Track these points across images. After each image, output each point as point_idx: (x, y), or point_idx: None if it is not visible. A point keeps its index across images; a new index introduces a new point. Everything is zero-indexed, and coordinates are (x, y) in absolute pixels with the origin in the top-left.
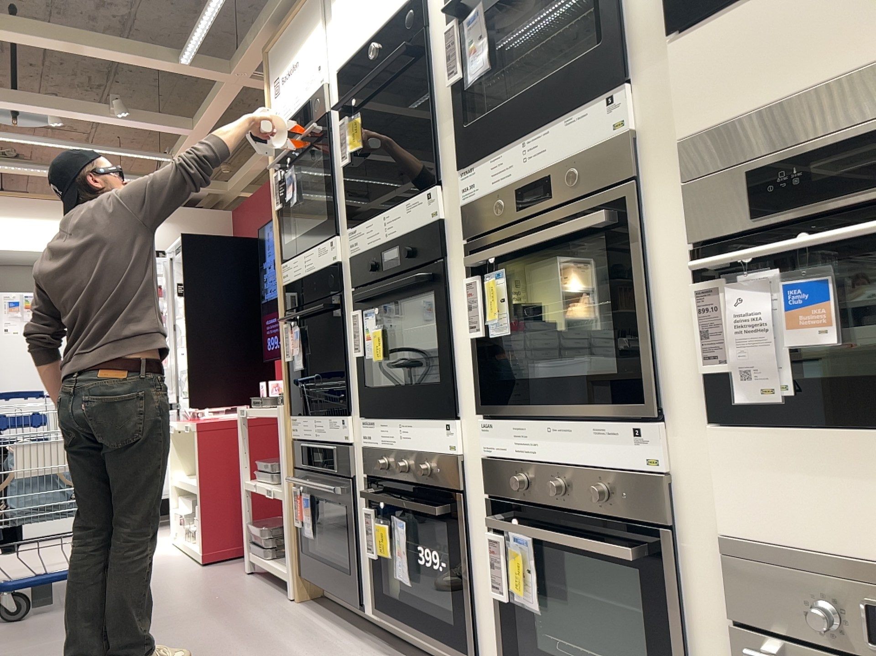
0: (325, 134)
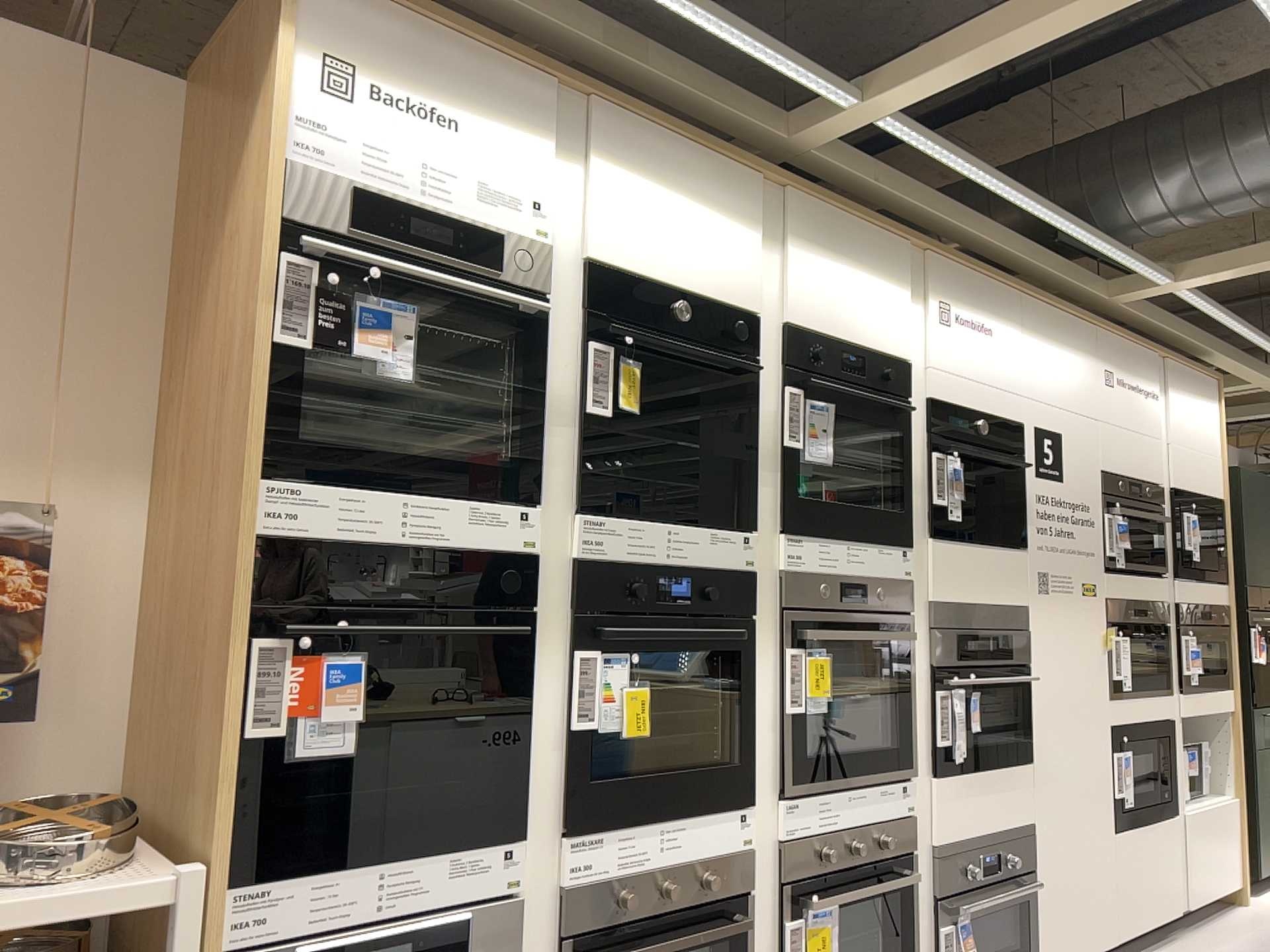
0: (542, 331)
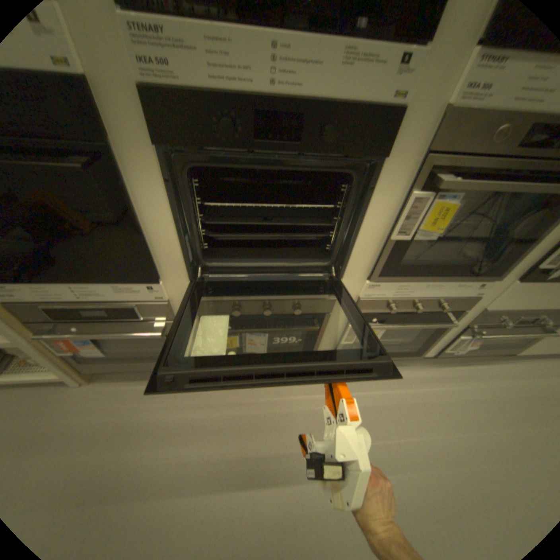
0: None
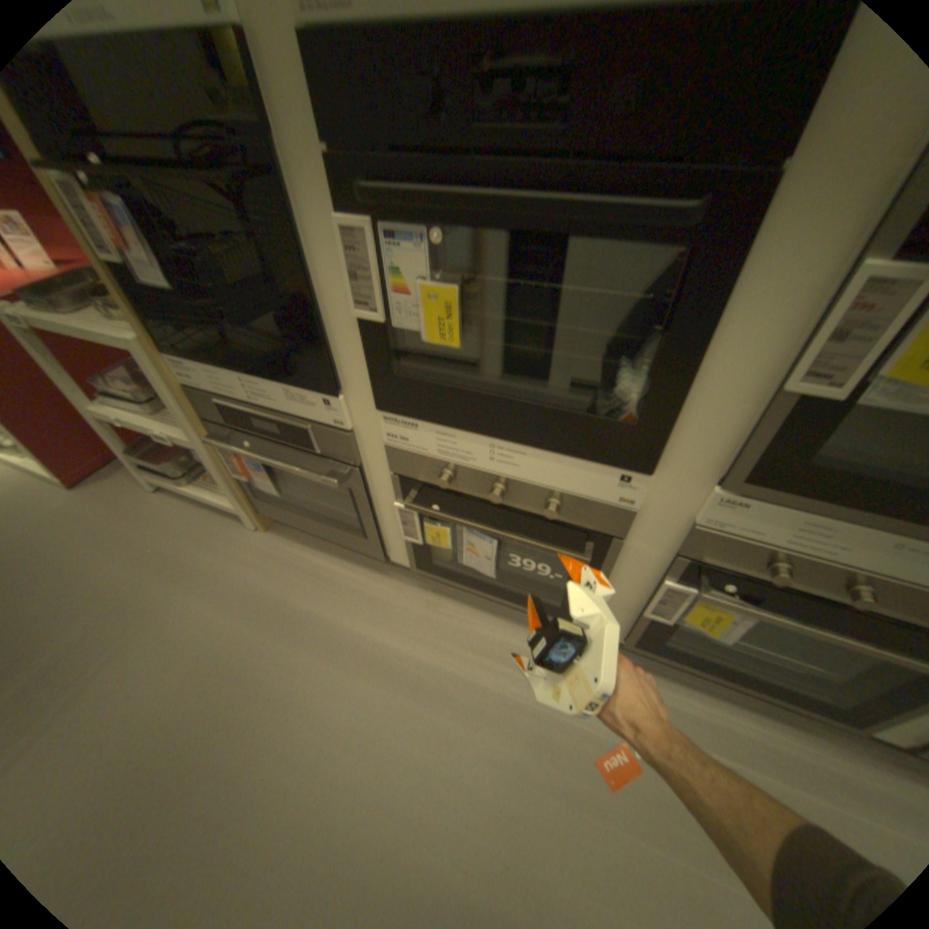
0: None
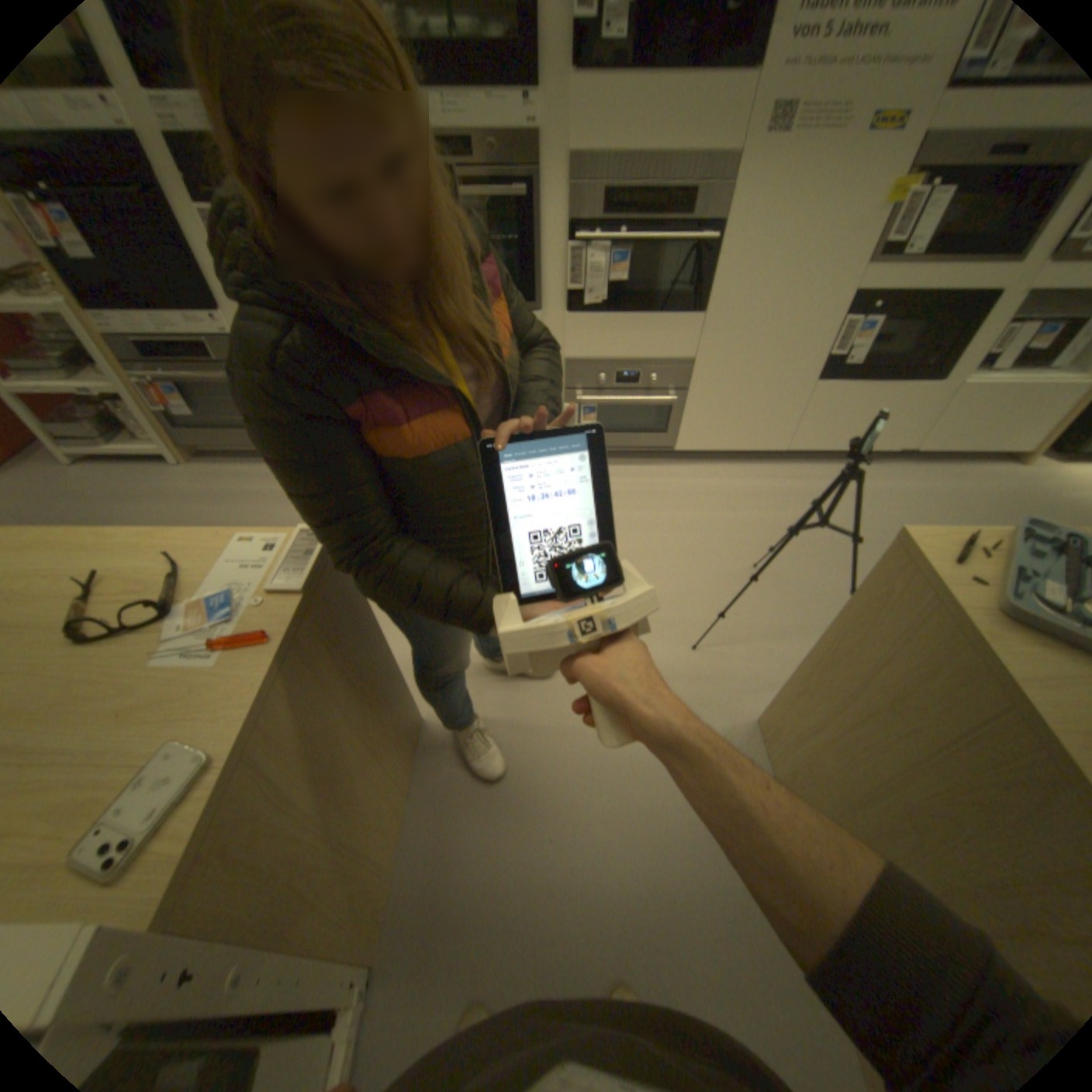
0: None
